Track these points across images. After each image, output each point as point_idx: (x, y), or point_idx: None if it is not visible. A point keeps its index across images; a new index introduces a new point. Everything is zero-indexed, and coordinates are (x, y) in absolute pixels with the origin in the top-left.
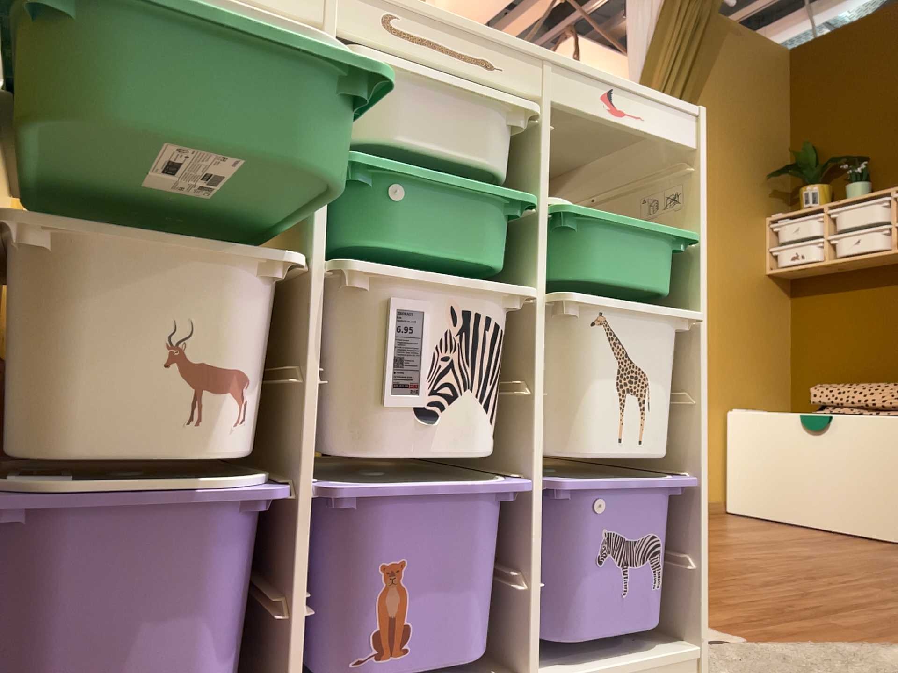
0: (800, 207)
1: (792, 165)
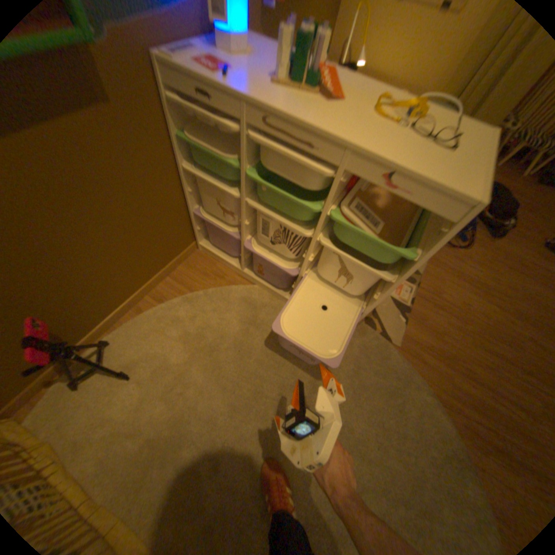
0: None
1: None
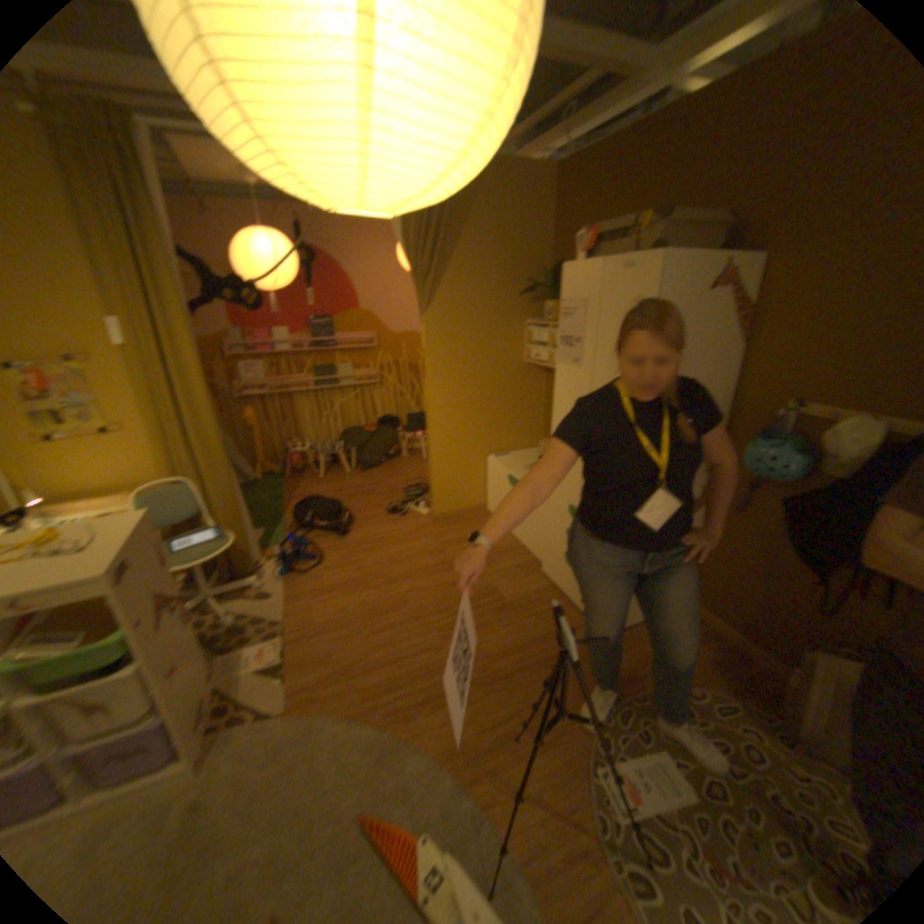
0: (546, 317)
1: (546, 279)
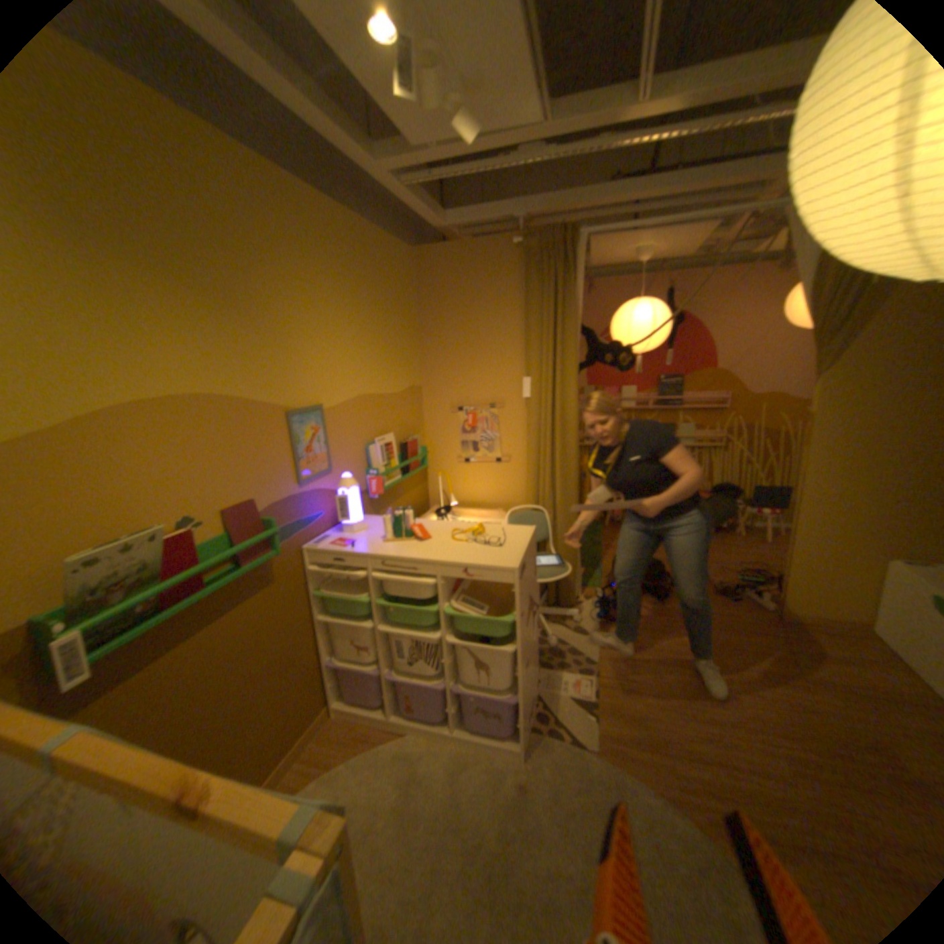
0: None
1: None
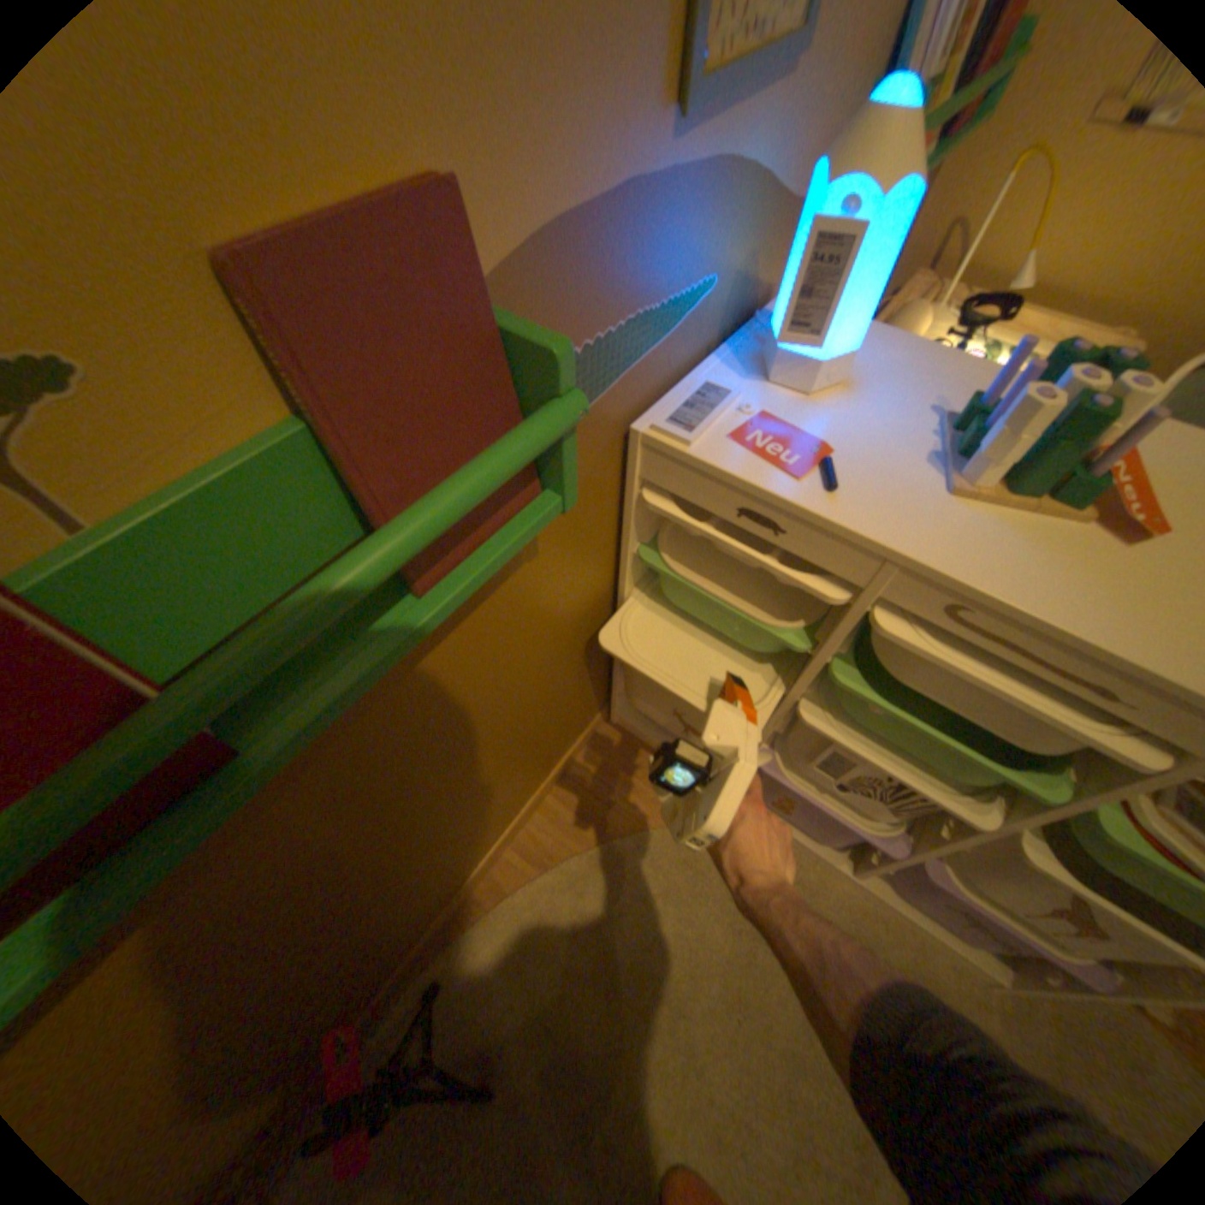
0: None
1: None
